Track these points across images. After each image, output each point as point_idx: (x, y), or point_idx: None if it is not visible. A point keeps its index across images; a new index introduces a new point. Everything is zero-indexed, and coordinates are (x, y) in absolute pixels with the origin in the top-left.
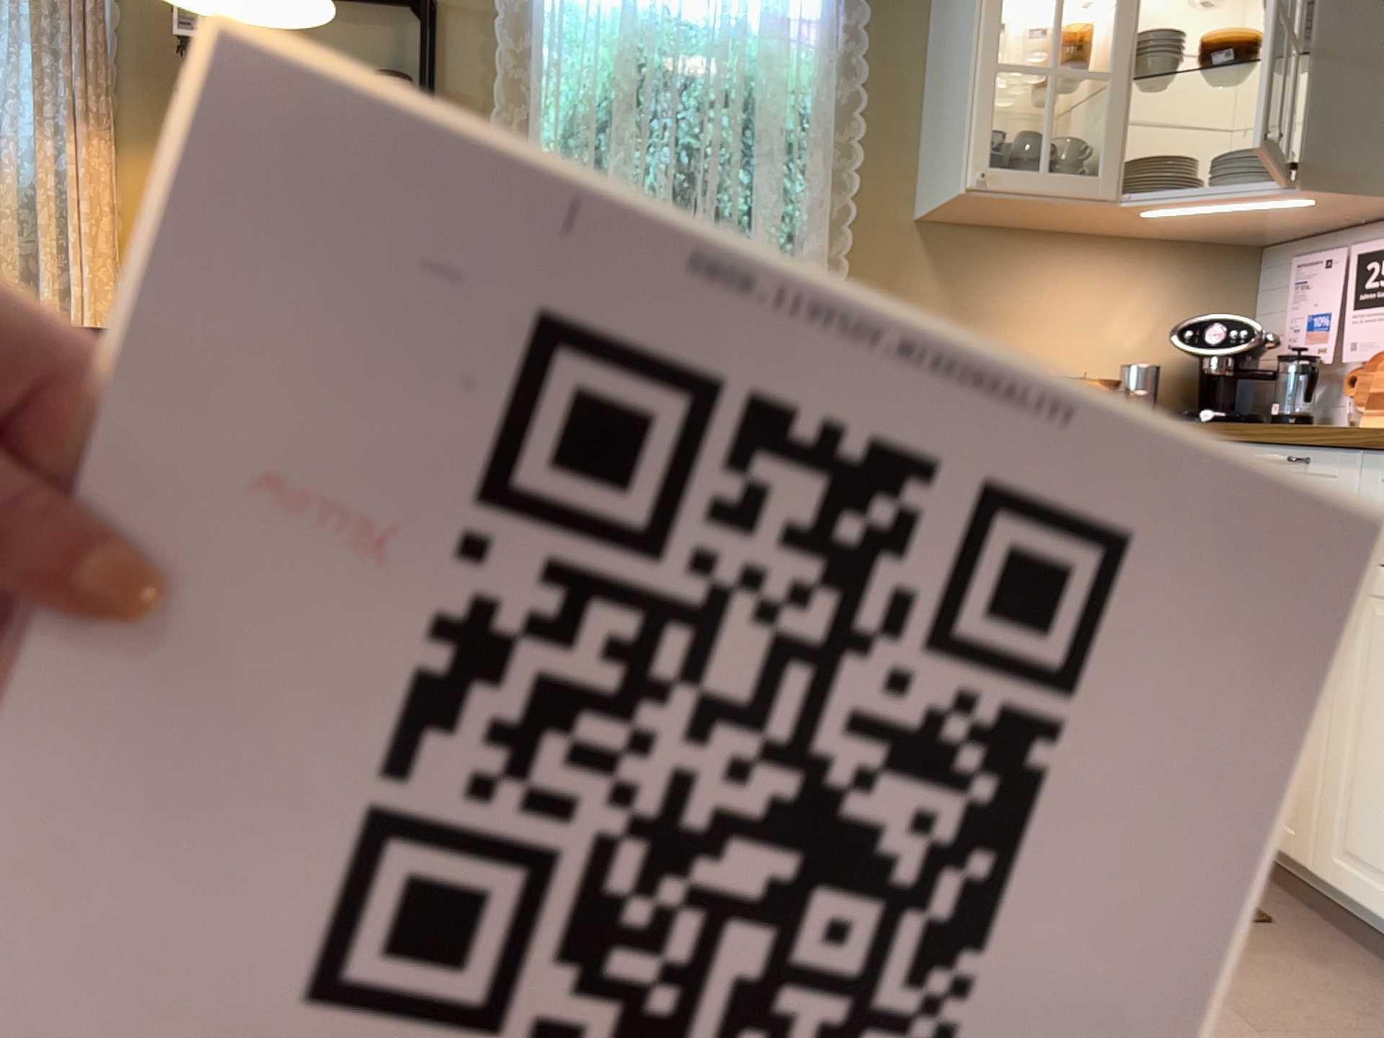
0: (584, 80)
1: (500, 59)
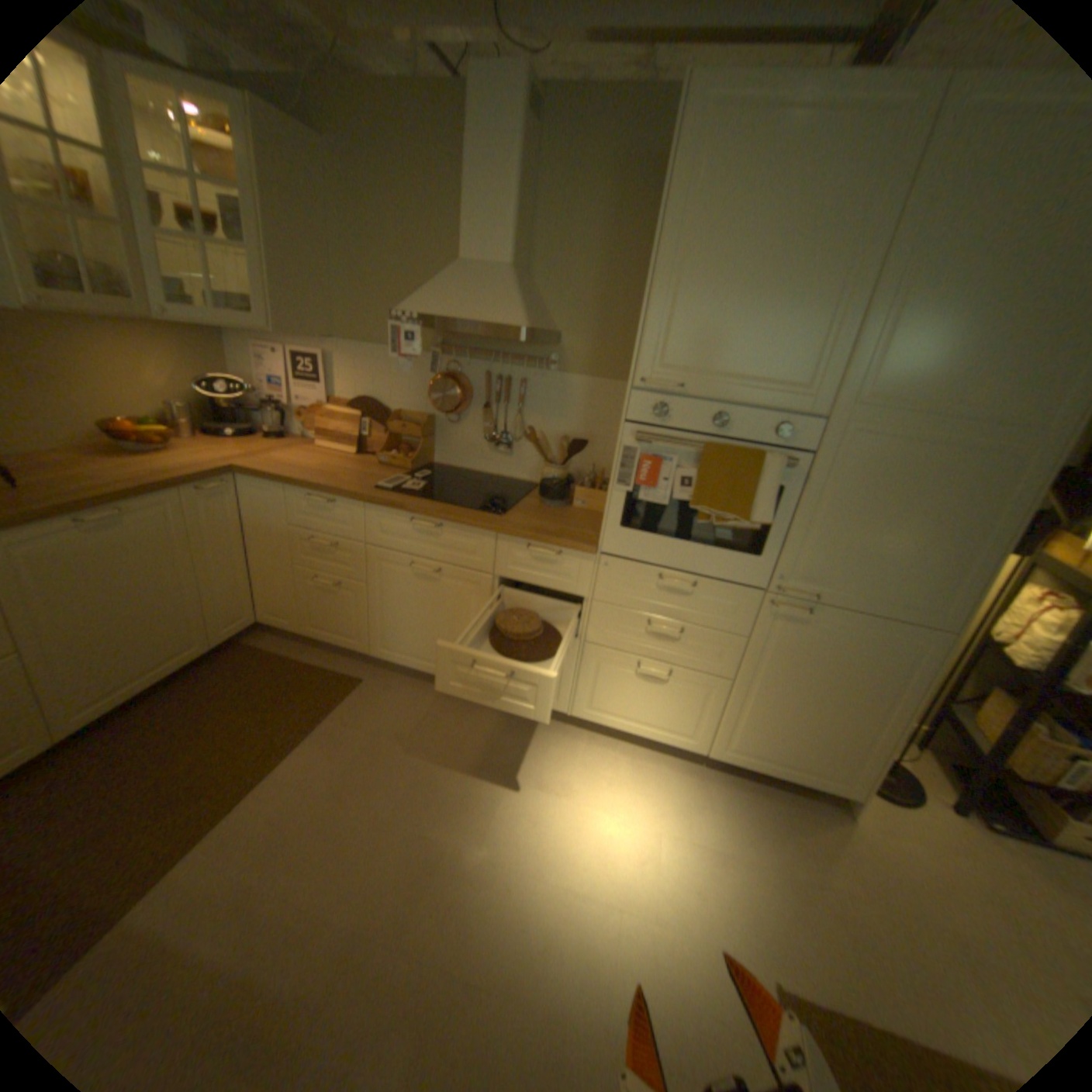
0: None
1: None
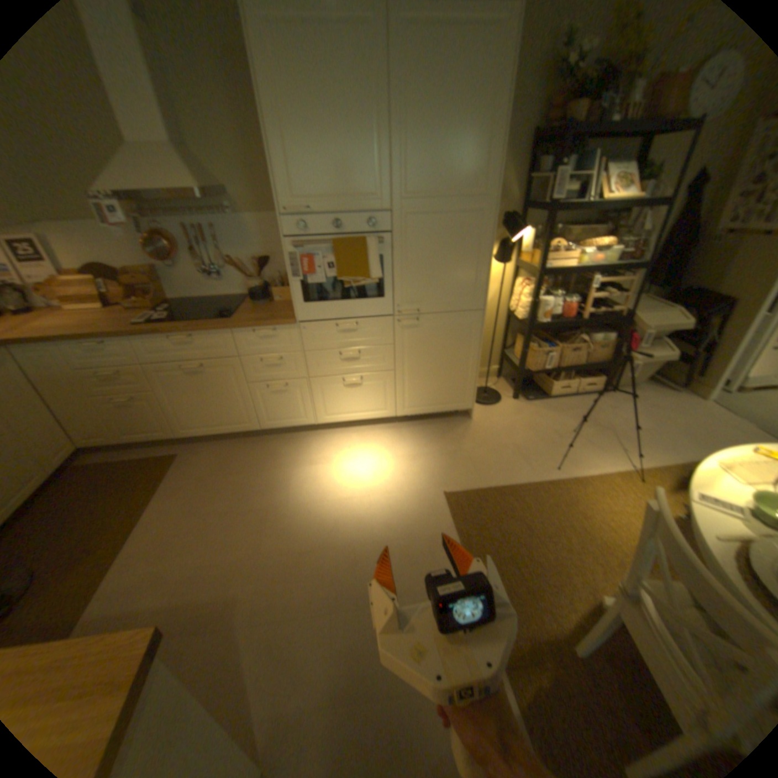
0: None
1: None
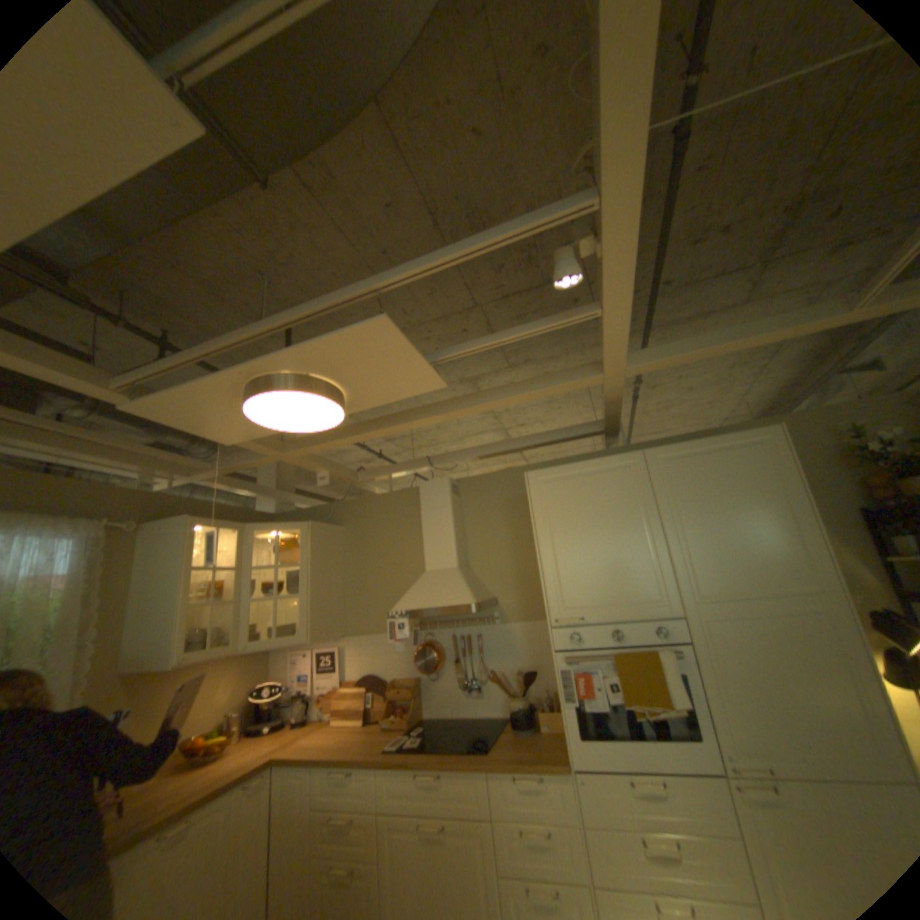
0: None
1: None
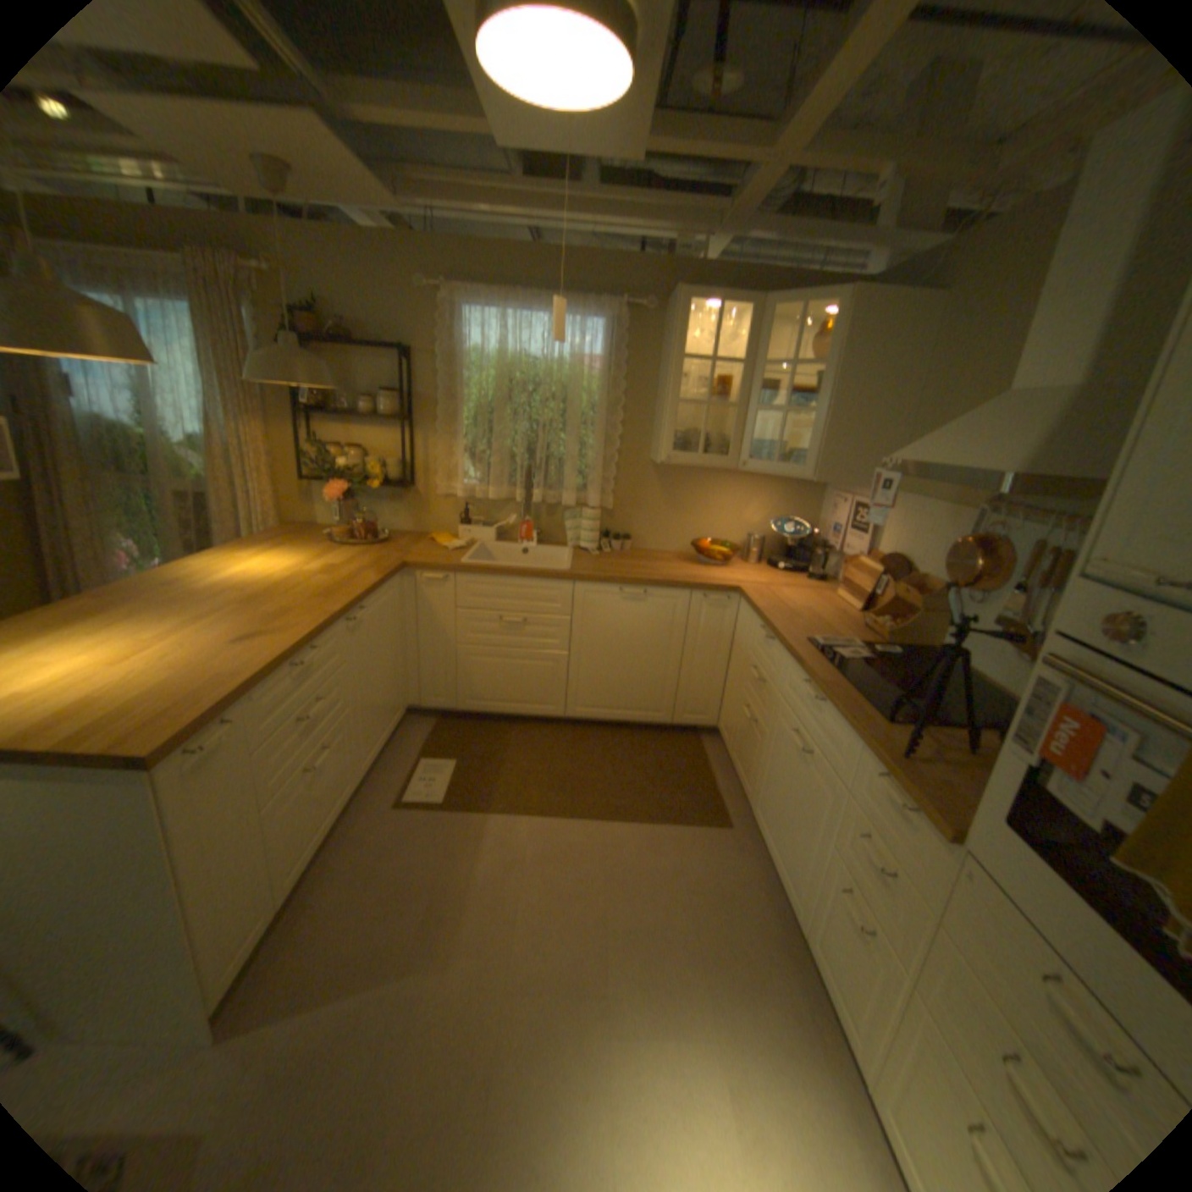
0: (480, 391)
1: (440, 378)
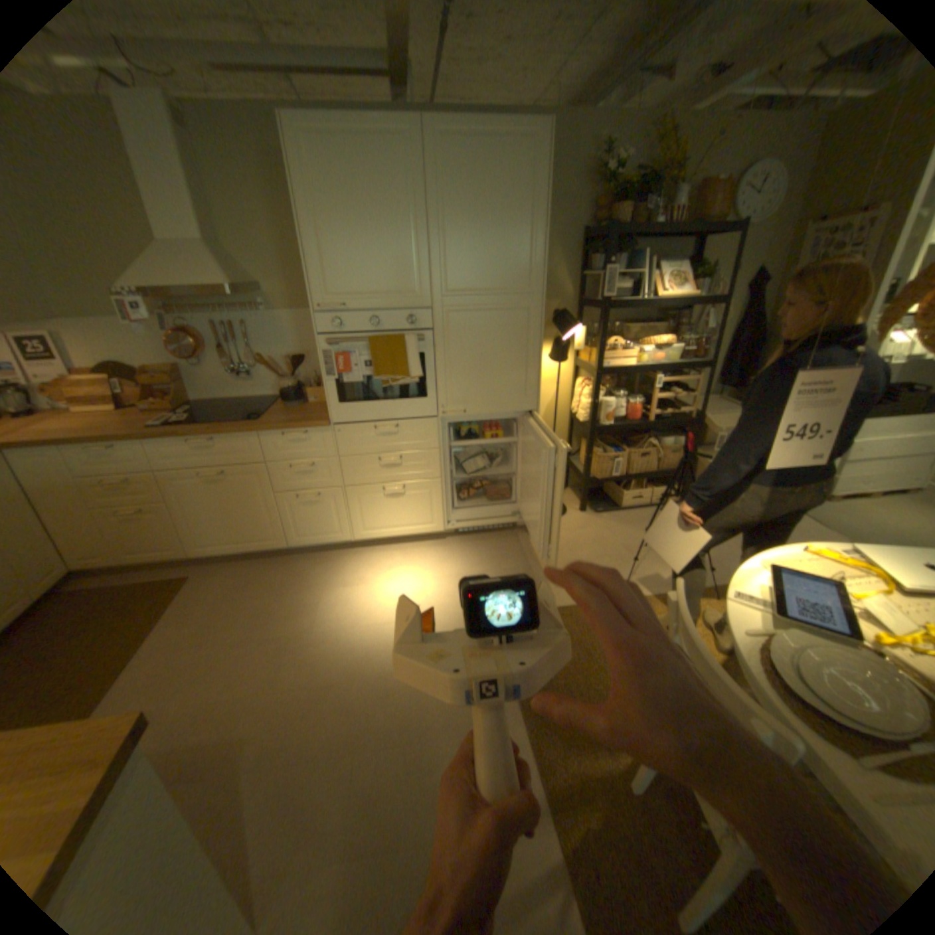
0: None
1: None
